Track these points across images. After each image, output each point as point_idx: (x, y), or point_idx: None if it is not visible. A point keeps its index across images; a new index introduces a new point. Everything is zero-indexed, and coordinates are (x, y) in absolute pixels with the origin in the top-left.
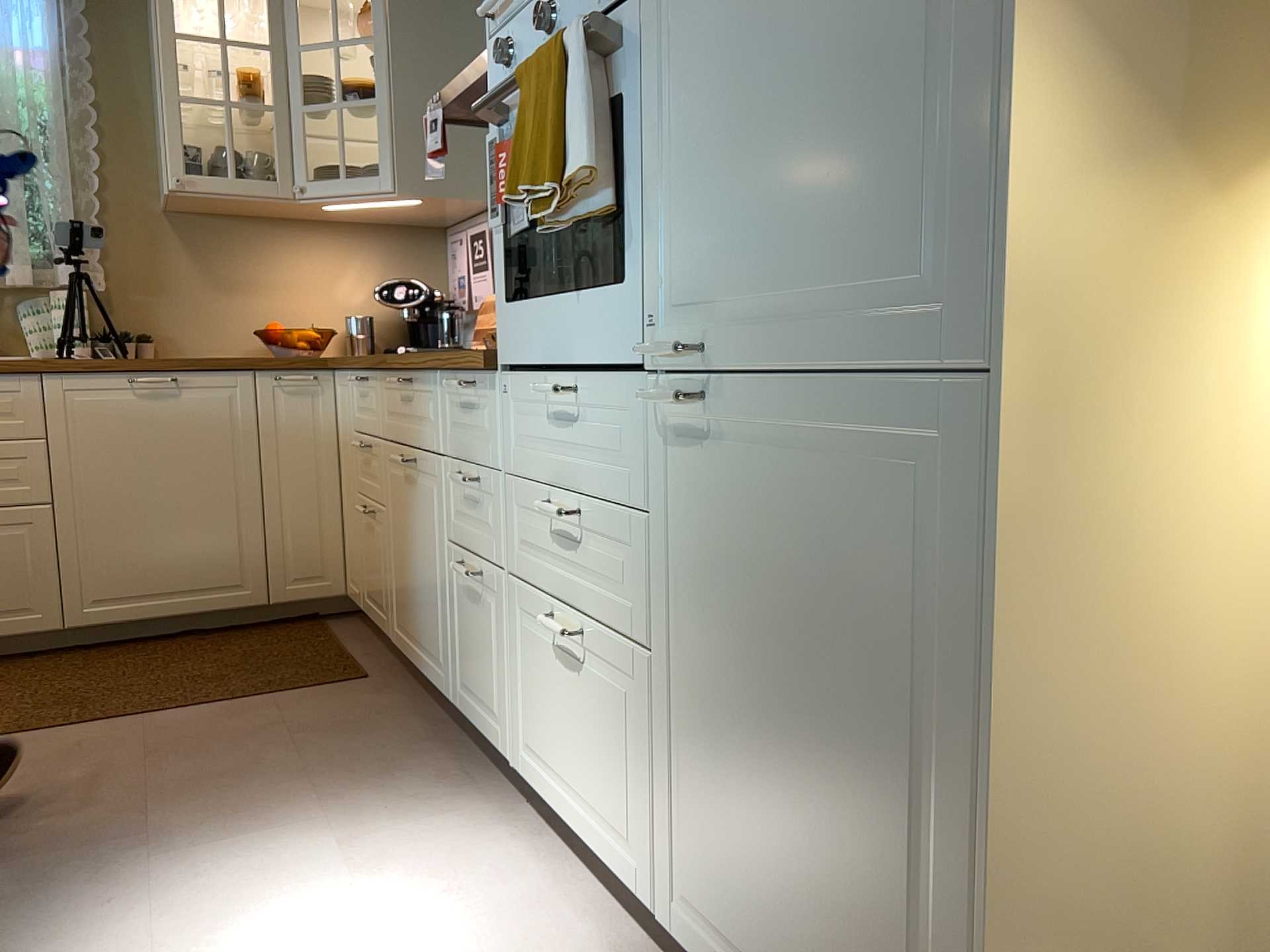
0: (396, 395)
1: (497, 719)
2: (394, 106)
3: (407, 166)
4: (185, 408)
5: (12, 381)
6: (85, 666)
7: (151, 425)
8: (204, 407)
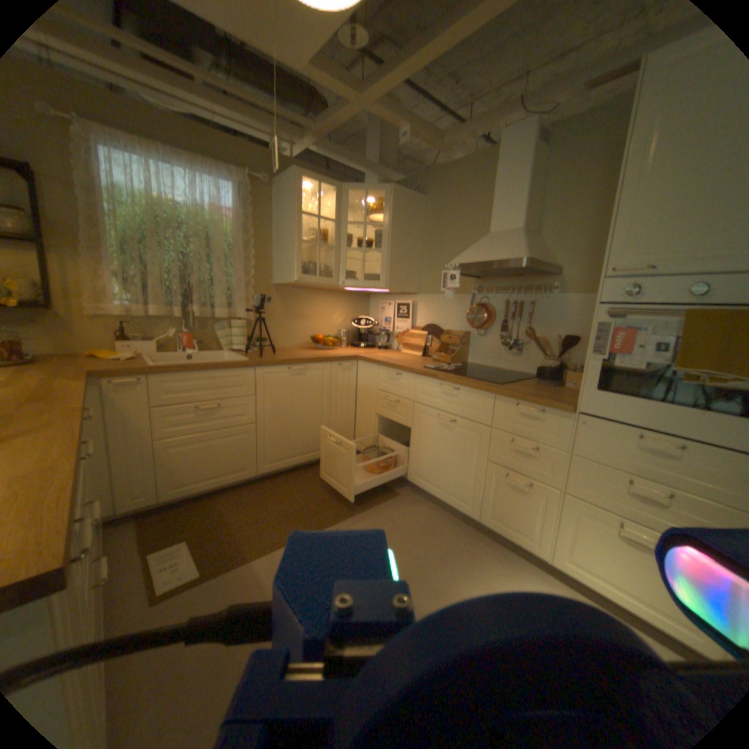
0: (435, 389)
1: (532, 539)
2: (386, 253)
3: (390, 278)
4: (306, 379)
5: (243, 371)
6: (270, 492)
7: (293, 387)
8: (313, 378)
